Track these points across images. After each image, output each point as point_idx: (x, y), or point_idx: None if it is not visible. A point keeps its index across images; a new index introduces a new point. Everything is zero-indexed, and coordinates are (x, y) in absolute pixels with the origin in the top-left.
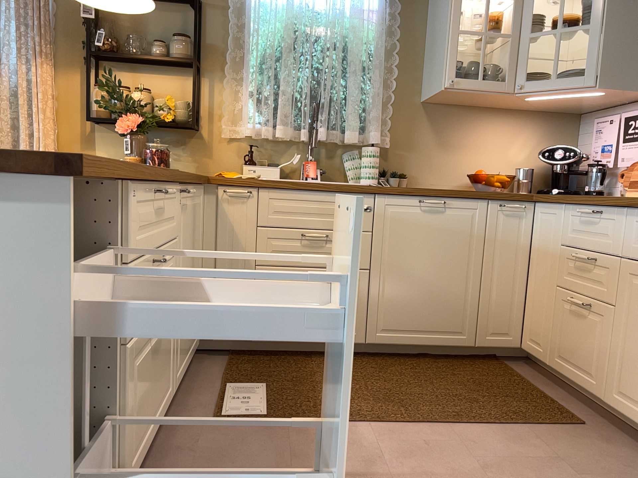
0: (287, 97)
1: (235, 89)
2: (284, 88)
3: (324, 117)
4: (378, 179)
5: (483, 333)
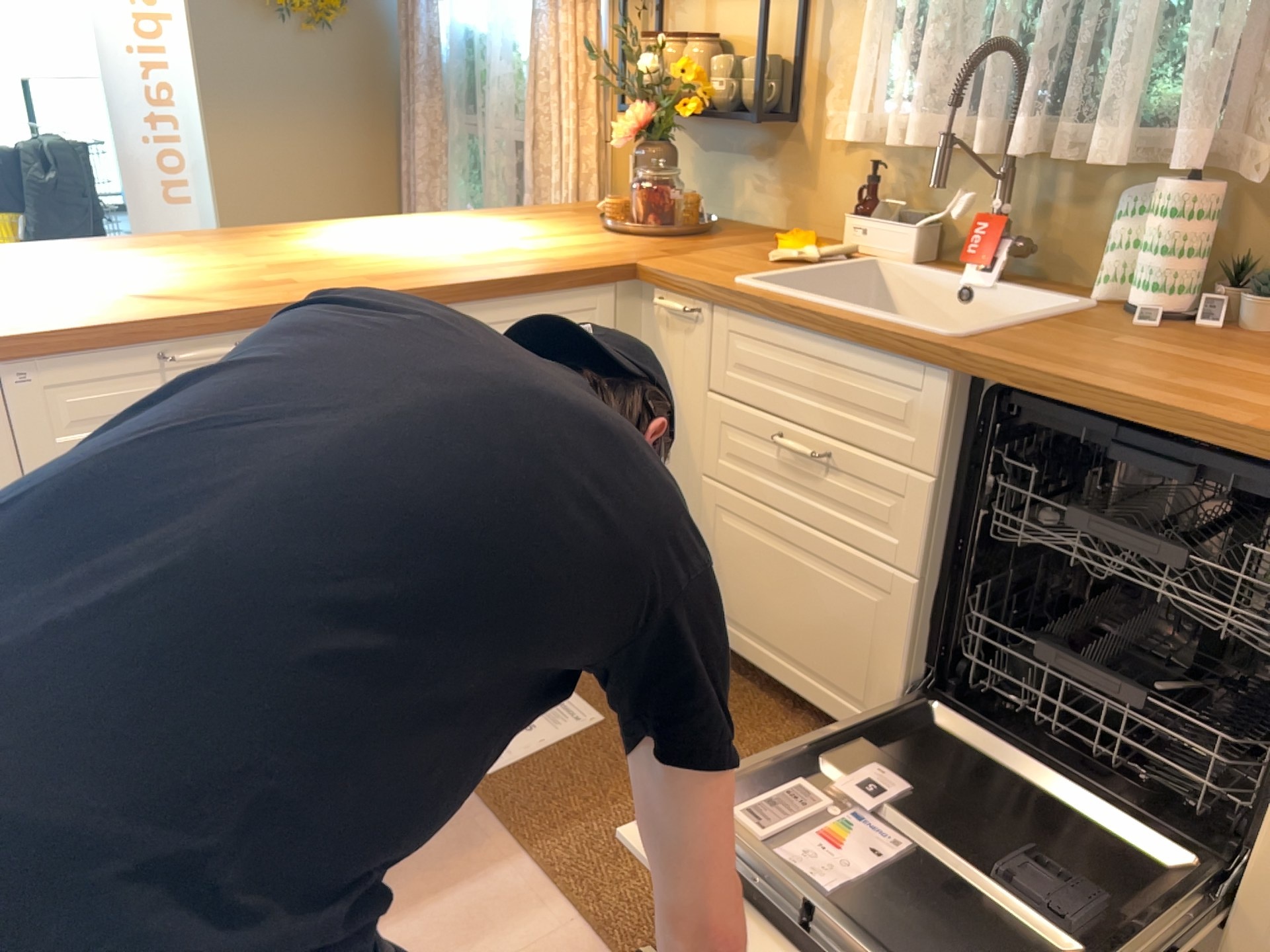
0: (944, 30)
1: (864, 11)
2: (938, 3)
3: (1035, 87)
4: (1179, 298)
5: (1245, 949)
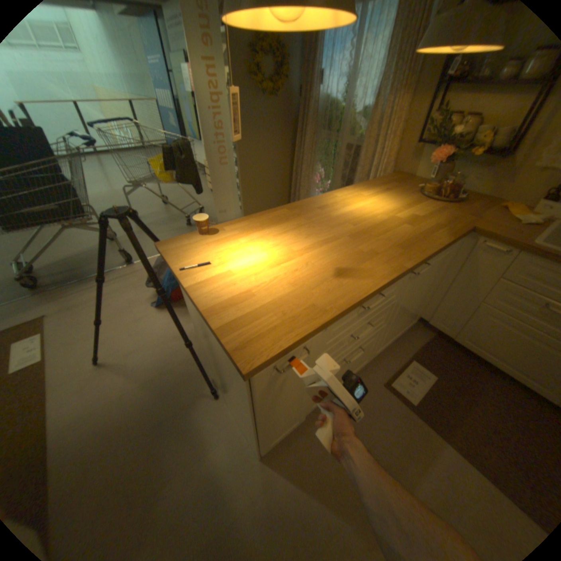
0: None
1: None
2: None
3: None
4: None
5: None
